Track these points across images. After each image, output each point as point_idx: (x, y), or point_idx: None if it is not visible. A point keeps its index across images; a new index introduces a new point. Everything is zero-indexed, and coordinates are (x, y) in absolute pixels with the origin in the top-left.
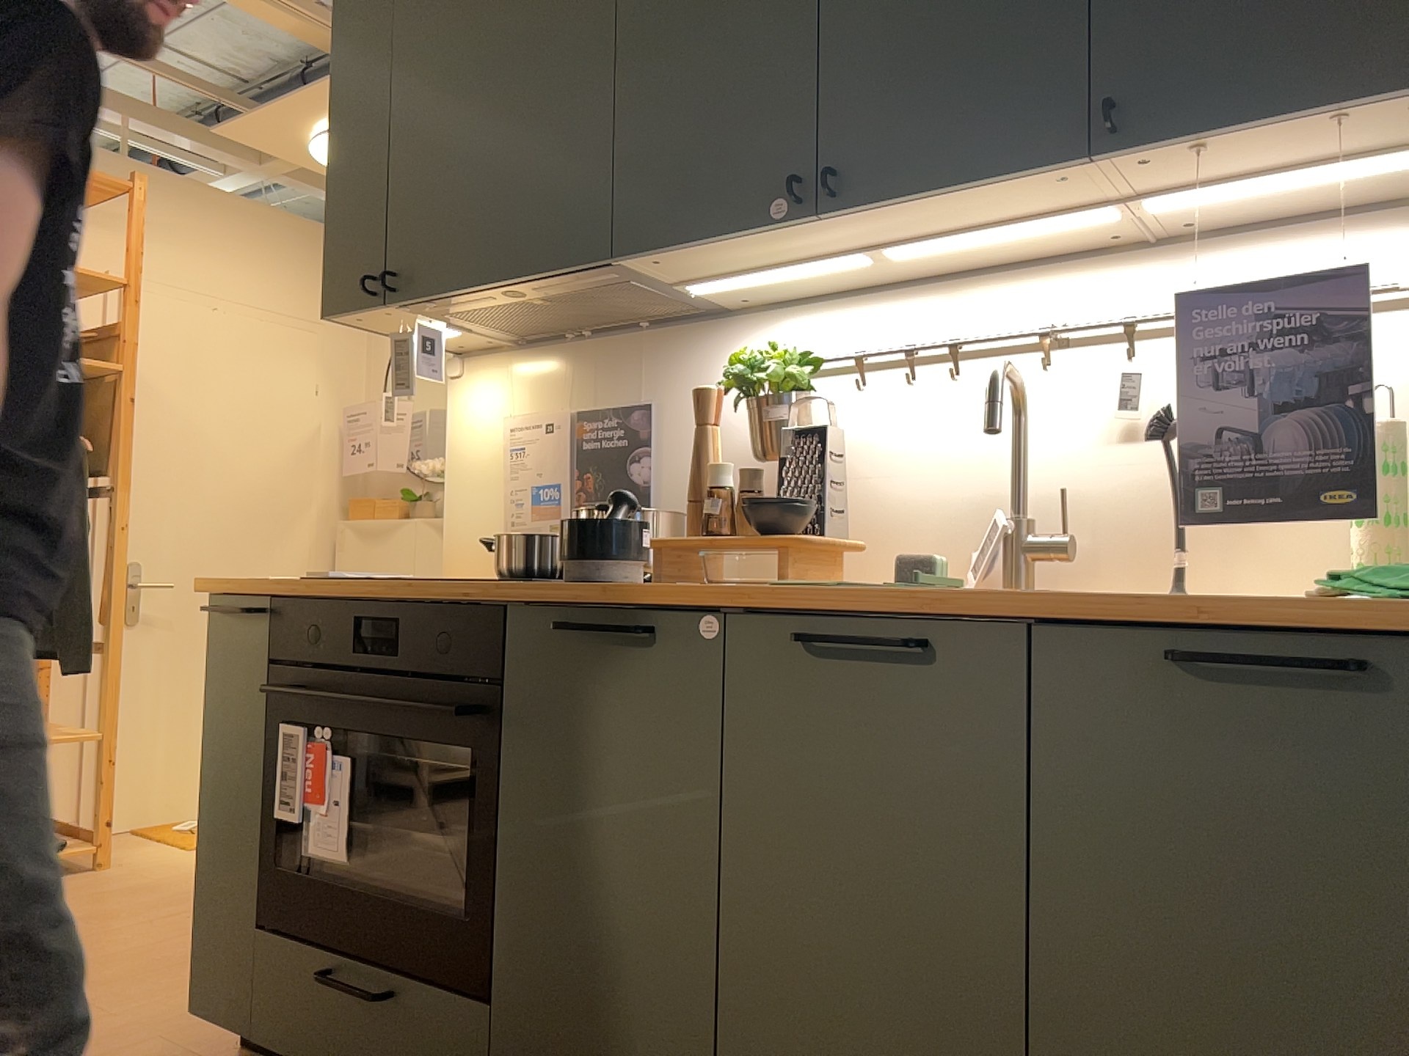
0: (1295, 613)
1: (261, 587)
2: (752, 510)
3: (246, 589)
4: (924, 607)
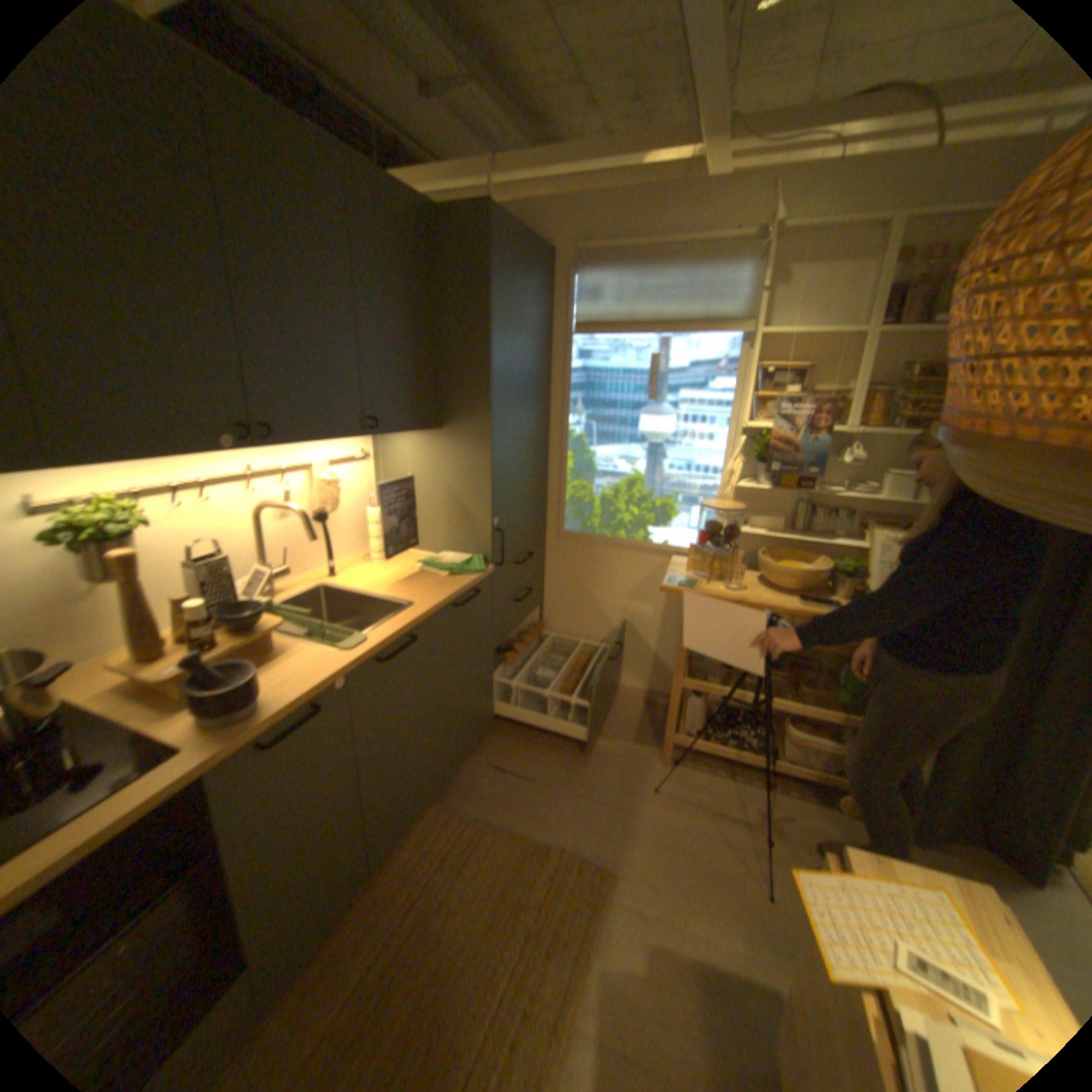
0: (463, 584)
1: None
2: (223, 621)
3: None
4: (411, 625)
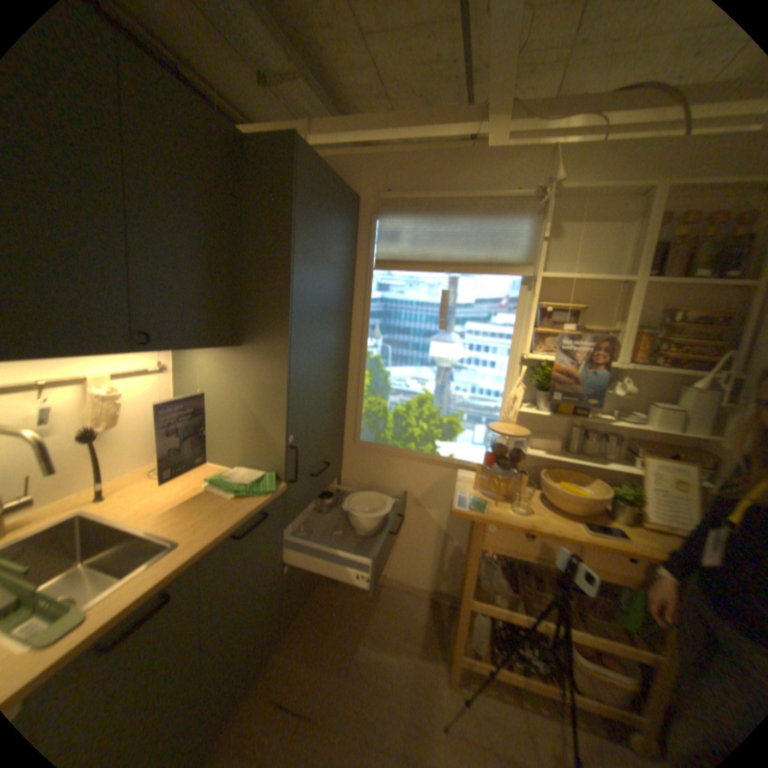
0: (248, 509)
1: None
2: None
3: None
4: (164, 581)
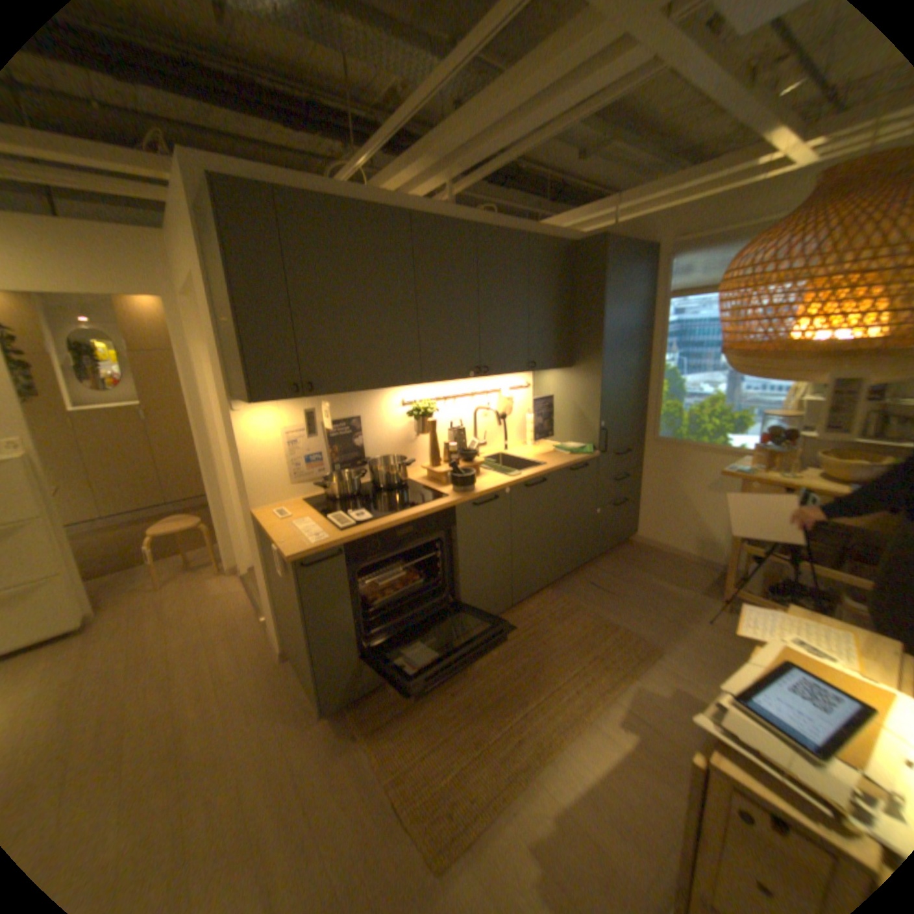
0: (577, 459)
1: (343, 541)
2: (461, 456)
3: (331, 546)
4: (544, 473)
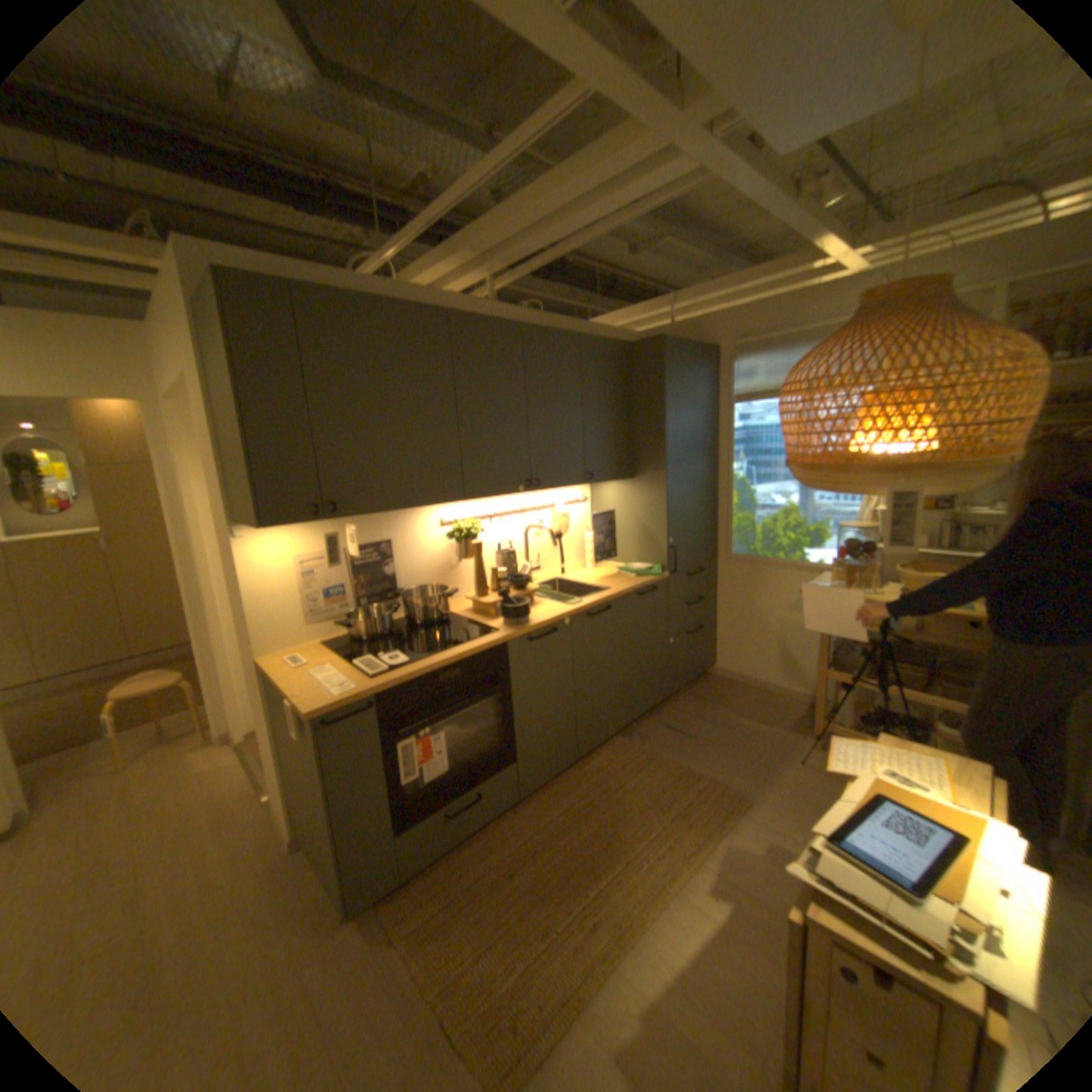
0: (644, 582)
1: (374, 691)
2: (511, 583)
3: (359, 698)
4: (607, 599)
